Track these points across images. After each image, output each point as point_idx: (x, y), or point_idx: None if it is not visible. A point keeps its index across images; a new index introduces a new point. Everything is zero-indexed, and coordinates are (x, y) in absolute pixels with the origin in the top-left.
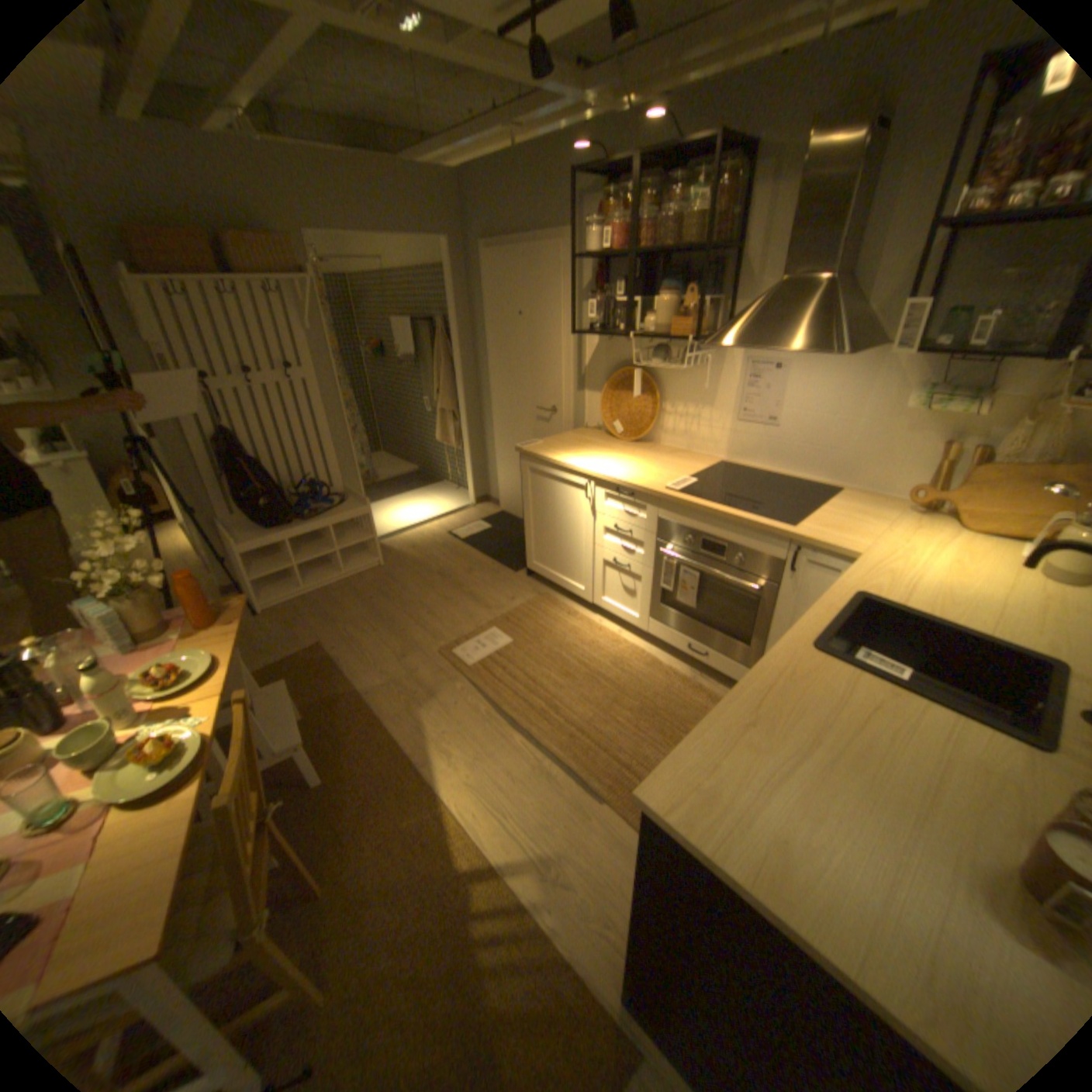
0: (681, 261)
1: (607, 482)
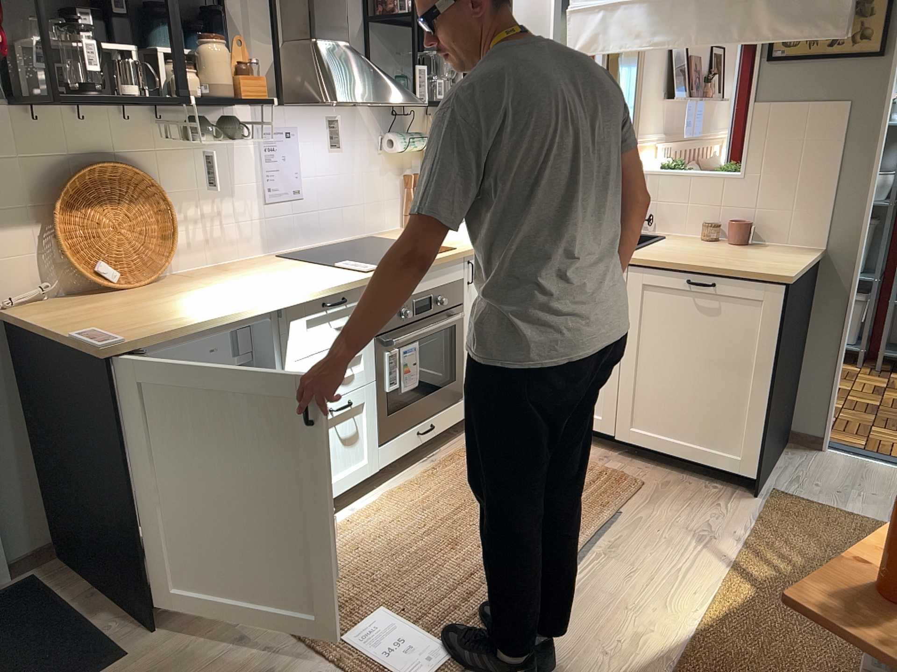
0: (143, 1)
1: (311, 300)
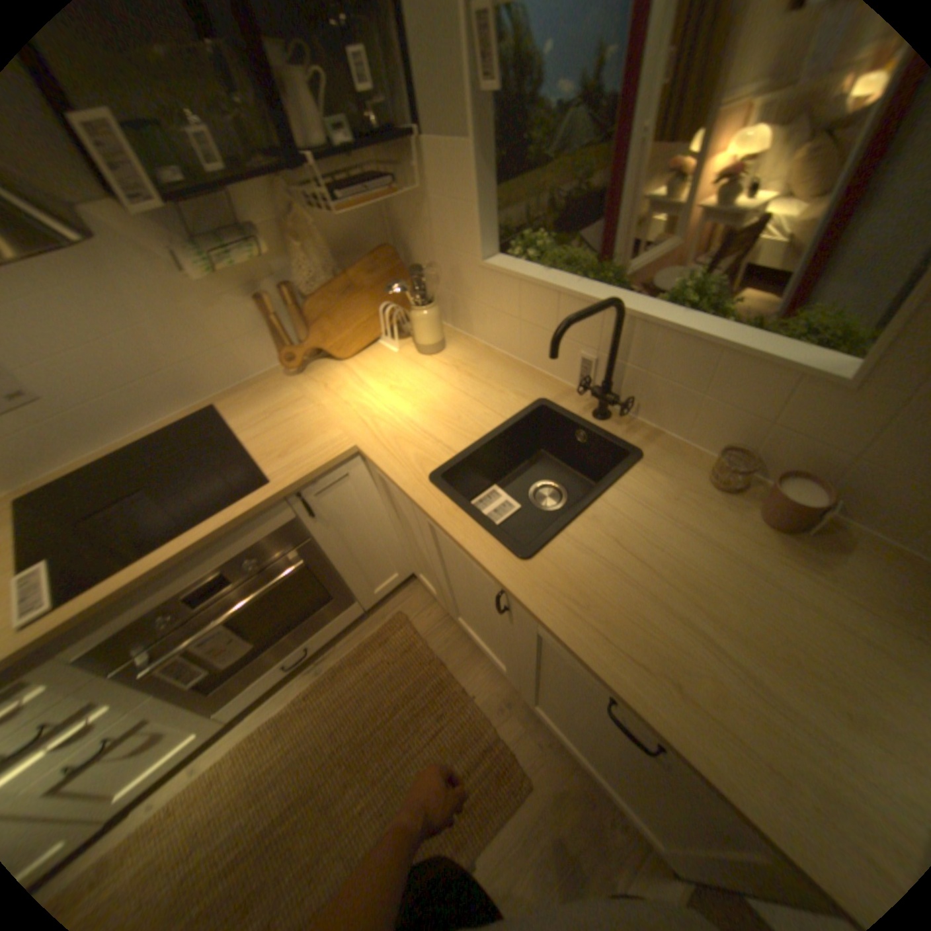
0: None
1: None
